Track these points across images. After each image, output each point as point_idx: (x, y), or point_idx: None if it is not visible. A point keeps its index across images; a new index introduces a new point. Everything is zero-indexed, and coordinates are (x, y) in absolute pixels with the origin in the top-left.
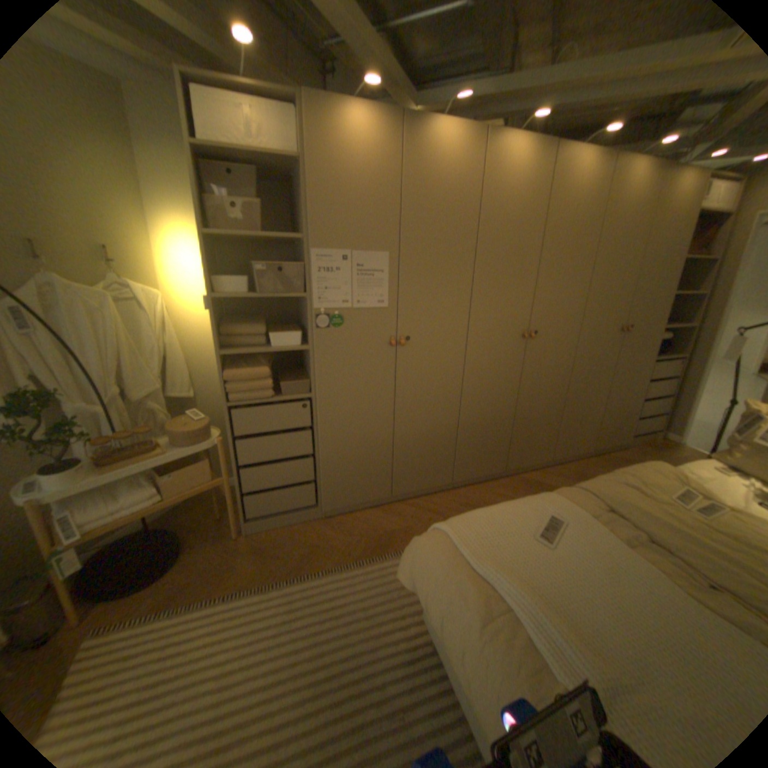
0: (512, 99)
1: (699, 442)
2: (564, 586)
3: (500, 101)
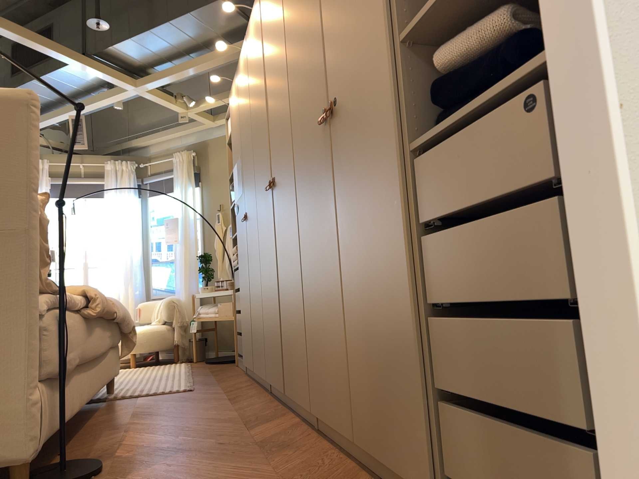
0: None
1: None
2: None
3: None
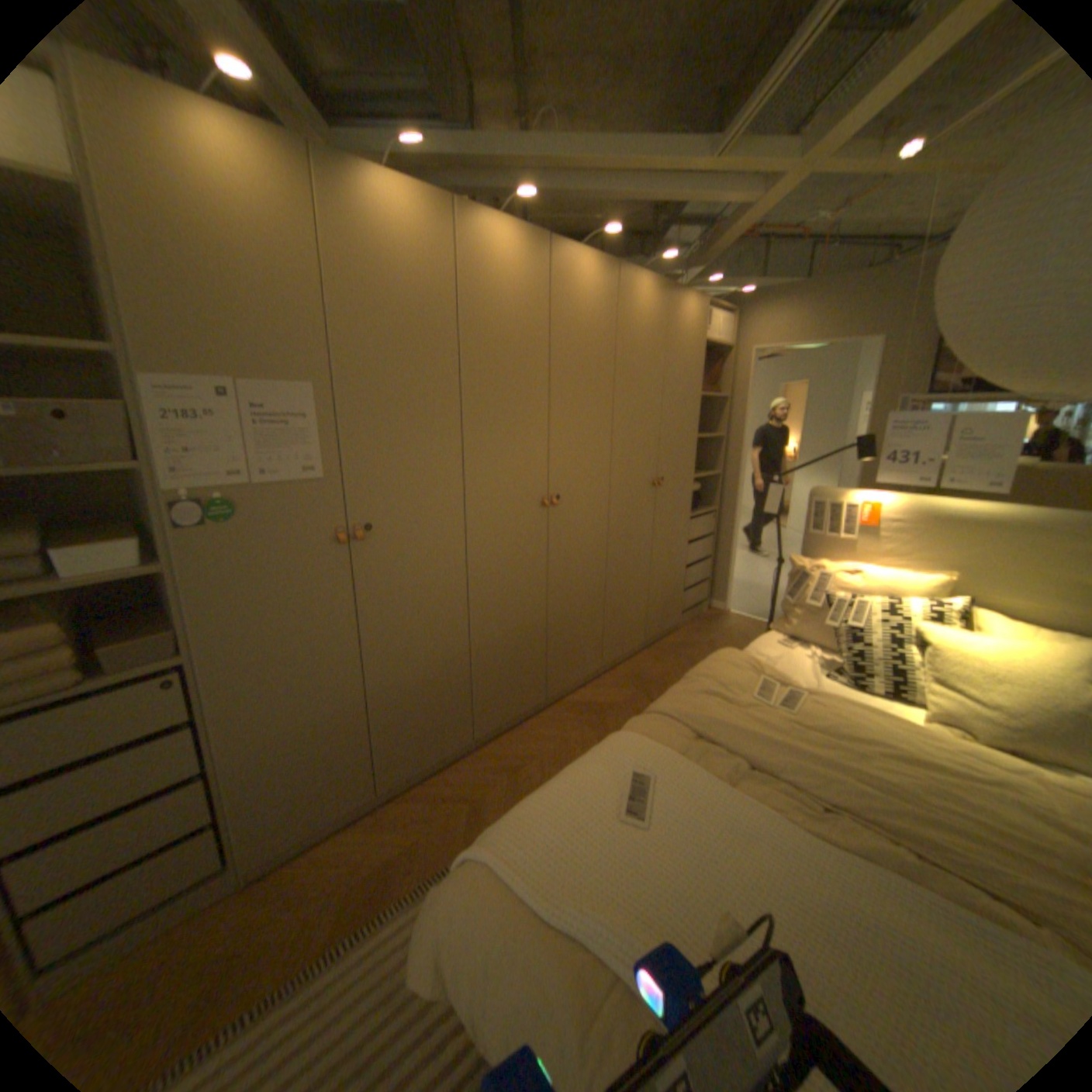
0: (480, 168)
1: (740, 604)
2: (677, 889)
3: (465, 168)
